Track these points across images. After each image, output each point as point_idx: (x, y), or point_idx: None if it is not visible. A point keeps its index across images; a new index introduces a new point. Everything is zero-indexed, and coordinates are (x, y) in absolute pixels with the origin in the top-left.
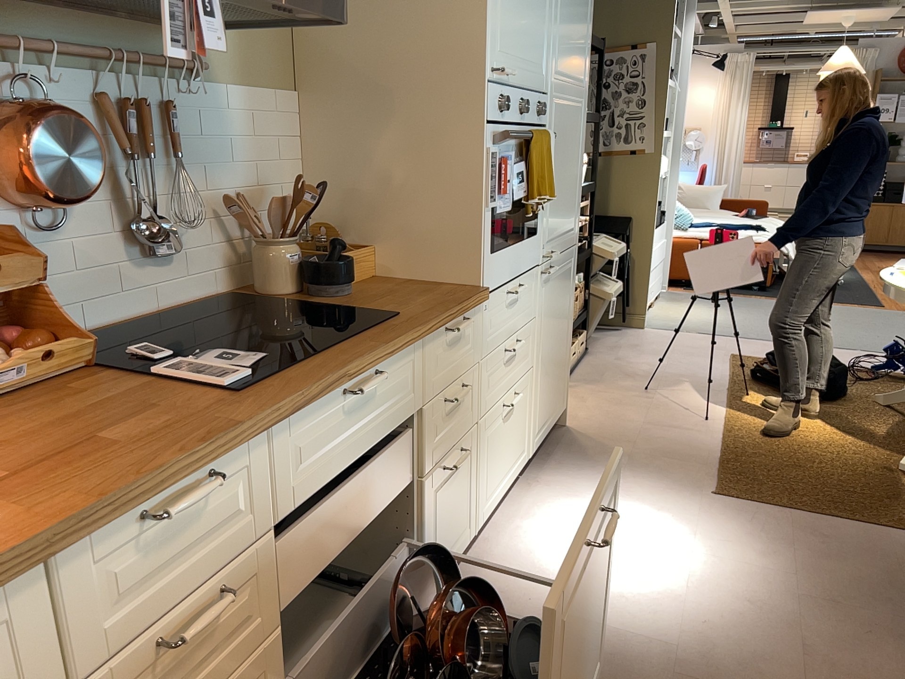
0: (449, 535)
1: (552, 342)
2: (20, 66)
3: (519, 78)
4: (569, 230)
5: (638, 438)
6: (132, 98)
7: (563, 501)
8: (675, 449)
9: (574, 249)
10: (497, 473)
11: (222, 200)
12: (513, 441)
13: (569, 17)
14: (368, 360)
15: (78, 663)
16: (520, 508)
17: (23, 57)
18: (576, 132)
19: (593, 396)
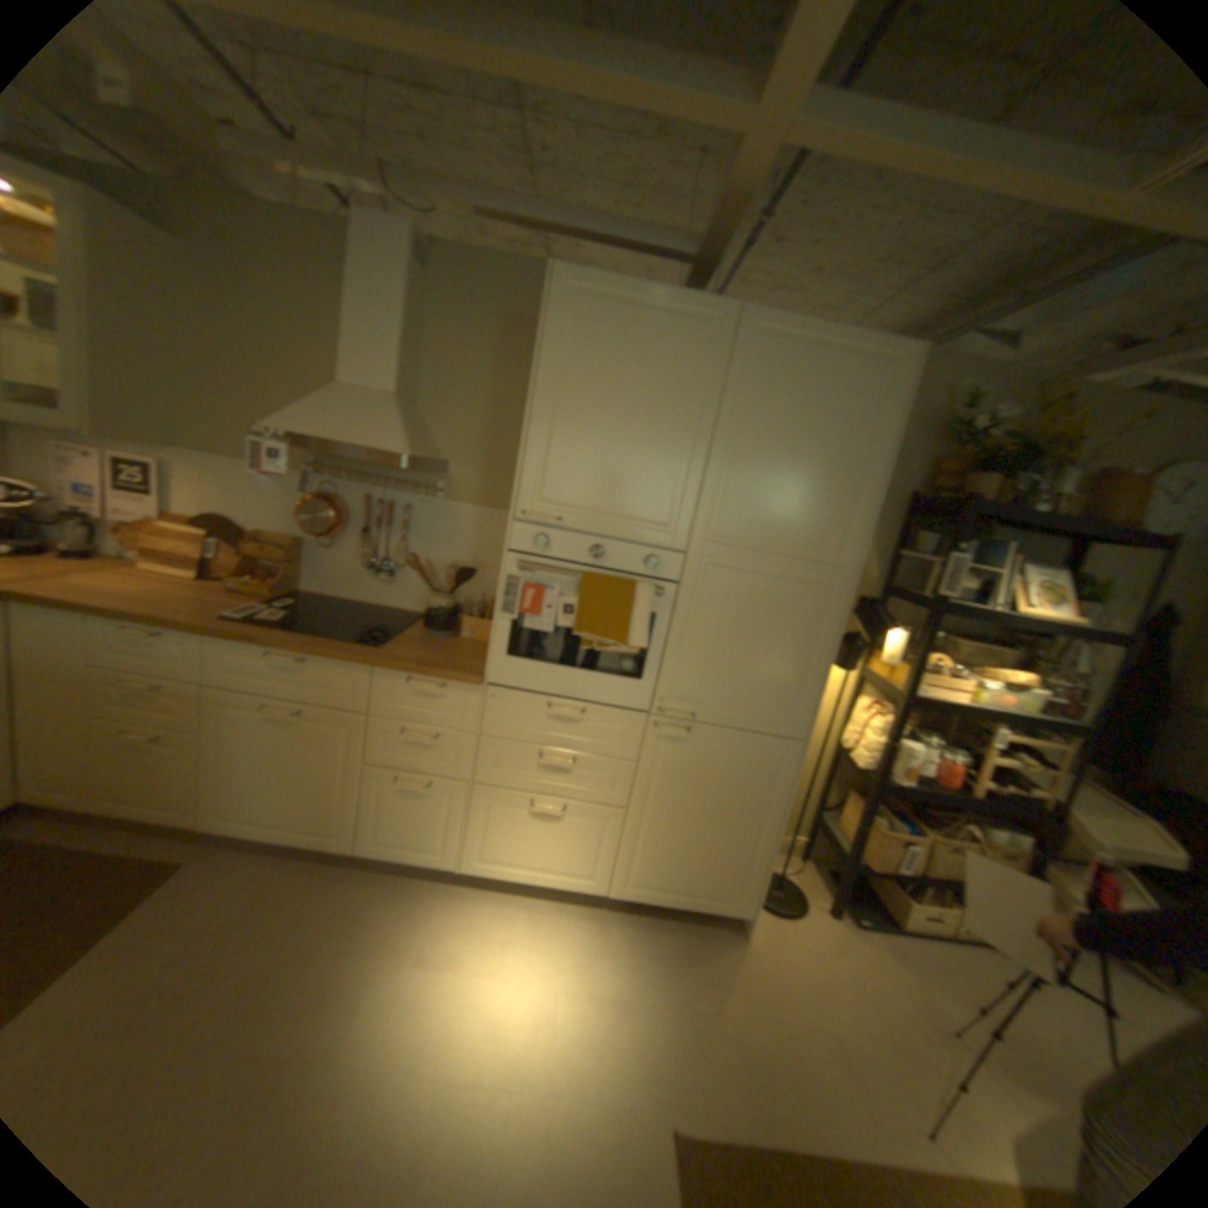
0: (401, 838)
1: (690, 815)
2: (327, 480)
3: (586, 526)
4: (766, 715)
5: (780, 1030)
6: (383, 501)
7: (574, 952)
8: (779, 1082)
9: (787, 744)
10: (510, 855)
11: (437, 566)
12: (554, 851)
13: (764, 483)
14: (281, 647)
15: (89, 663)
16: (544, 918)
17: (335, 477)
18: (794, 610)
19: (859, 968)
